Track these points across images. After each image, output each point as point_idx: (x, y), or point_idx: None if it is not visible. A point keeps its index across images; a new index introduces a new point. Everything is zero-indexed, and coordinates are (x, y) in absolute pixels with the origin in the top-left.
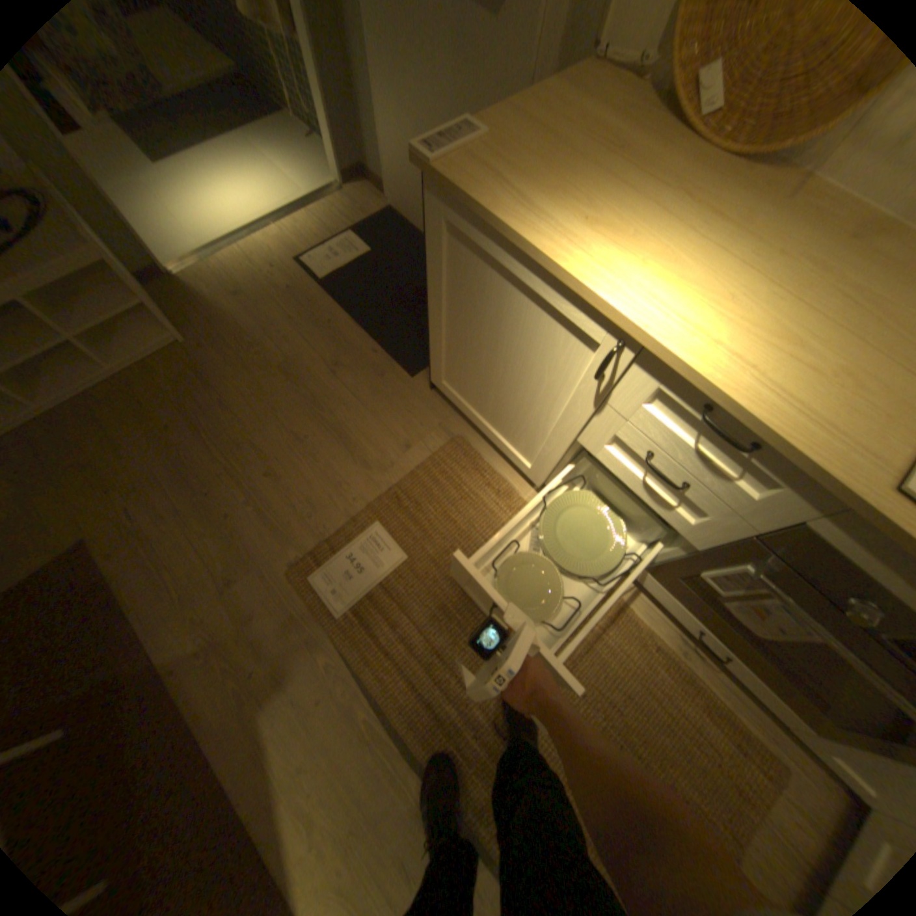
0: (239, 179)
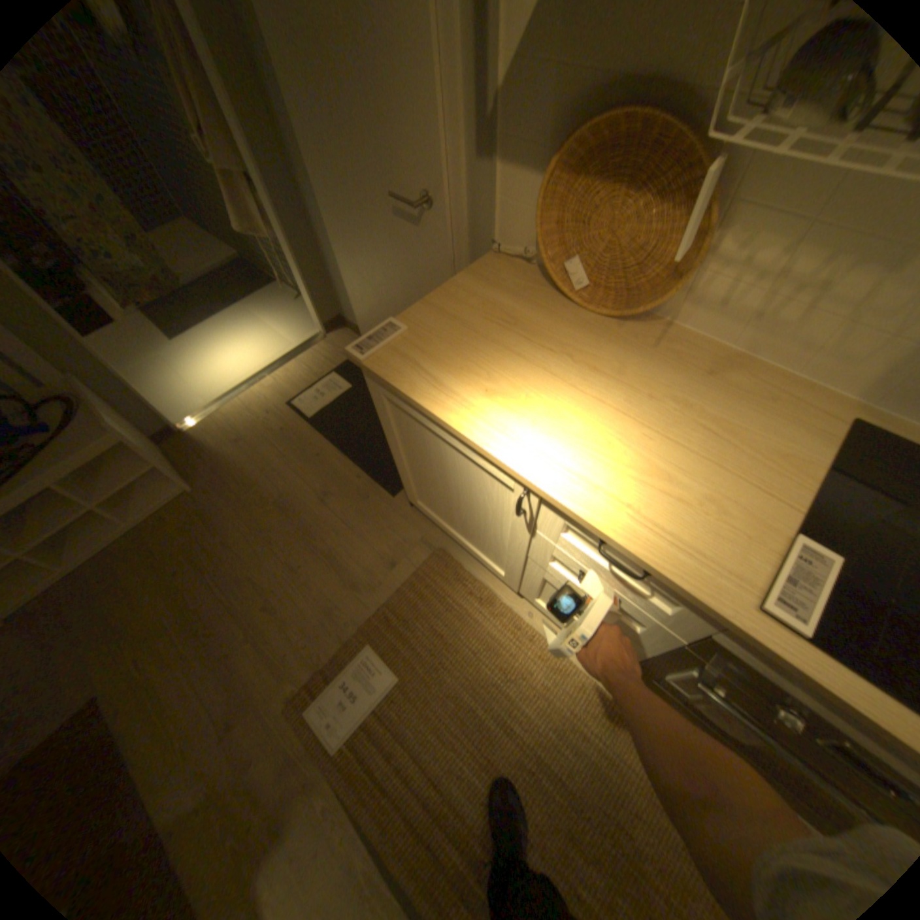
0: (239, 343)
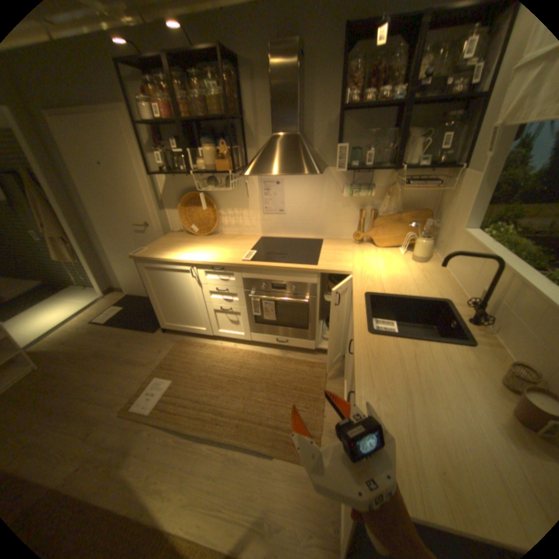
0: (54, 311)
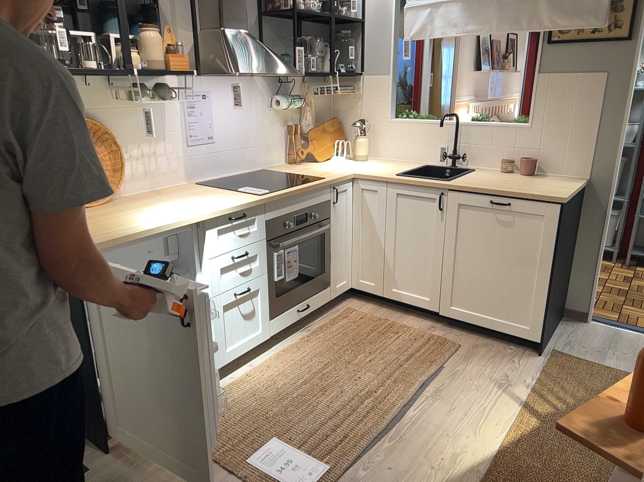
0: None
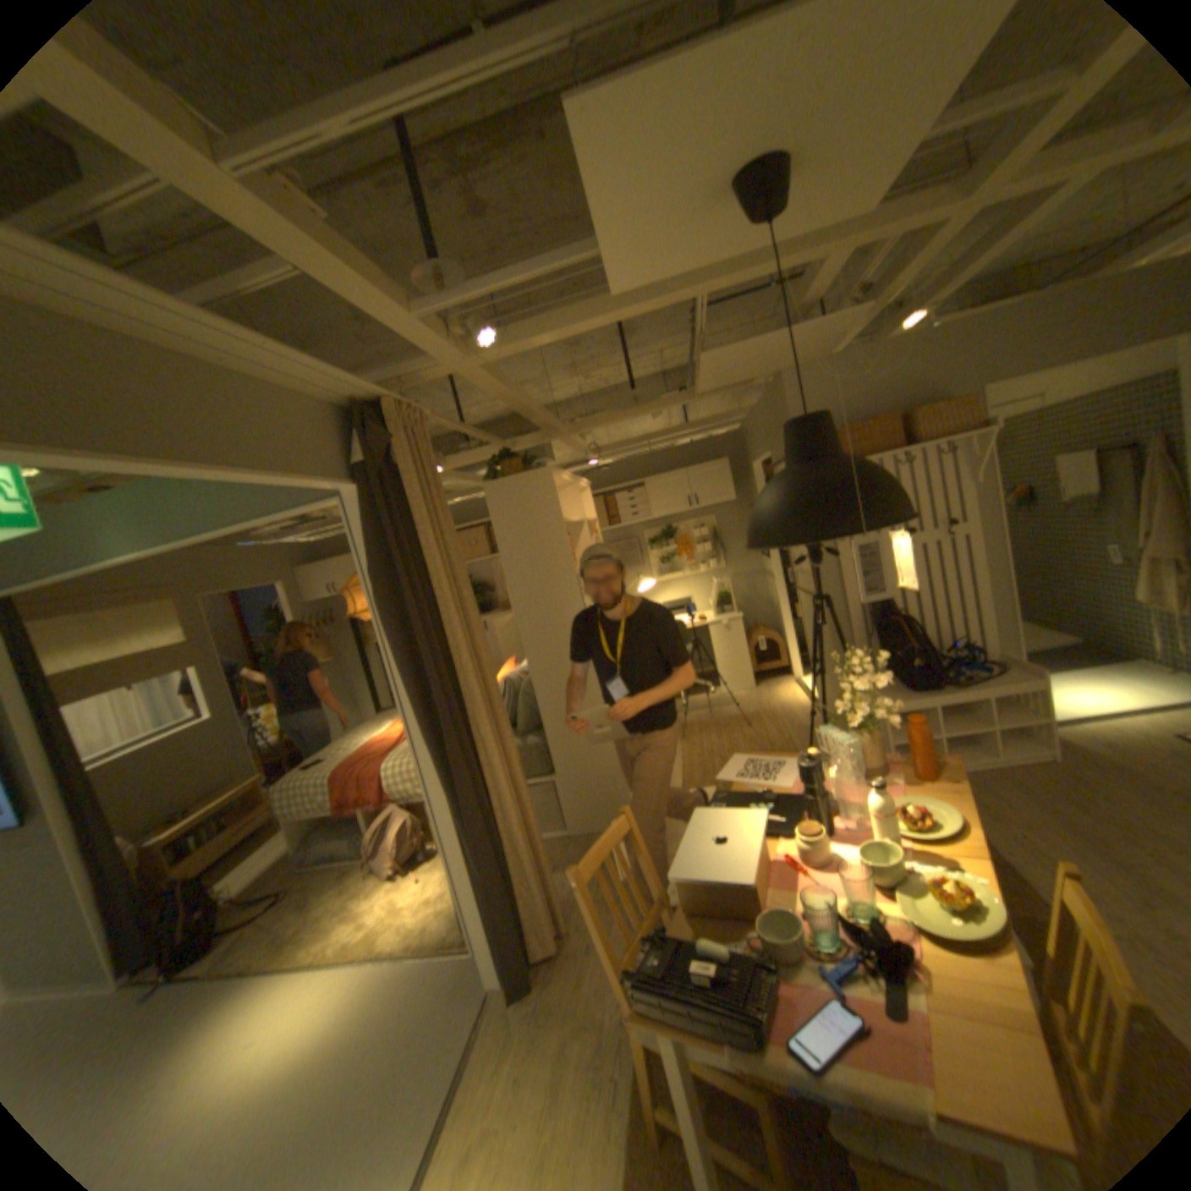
0: (1098, 691)
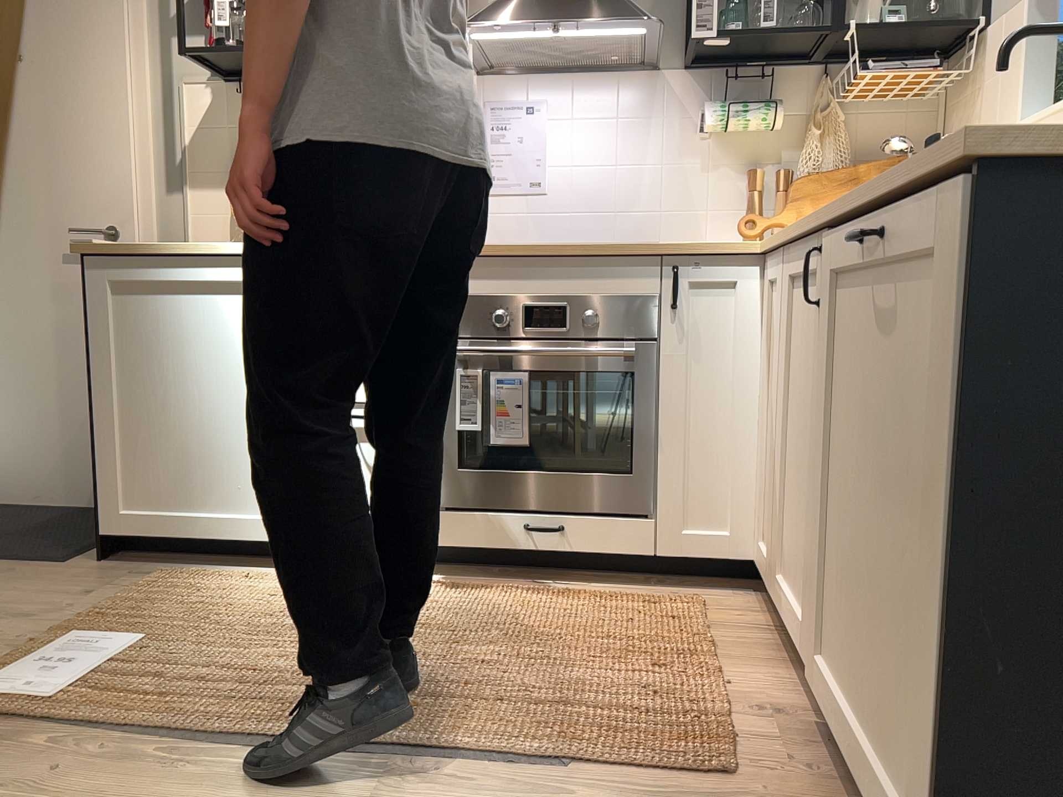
0: None
